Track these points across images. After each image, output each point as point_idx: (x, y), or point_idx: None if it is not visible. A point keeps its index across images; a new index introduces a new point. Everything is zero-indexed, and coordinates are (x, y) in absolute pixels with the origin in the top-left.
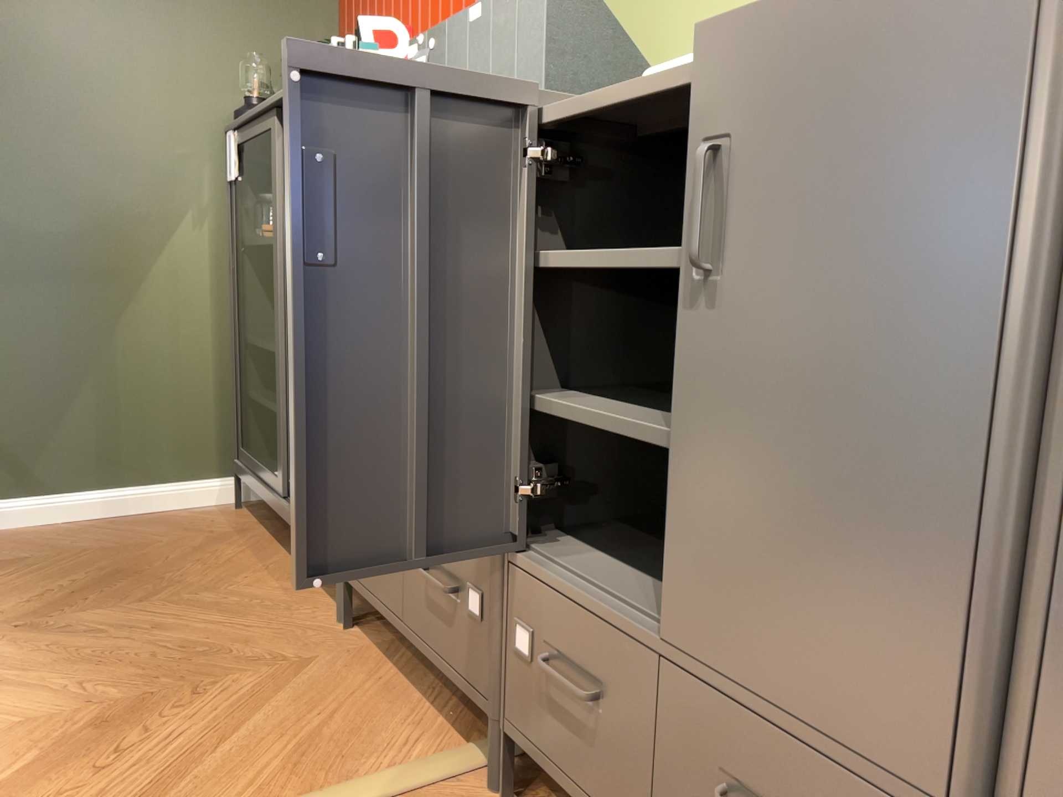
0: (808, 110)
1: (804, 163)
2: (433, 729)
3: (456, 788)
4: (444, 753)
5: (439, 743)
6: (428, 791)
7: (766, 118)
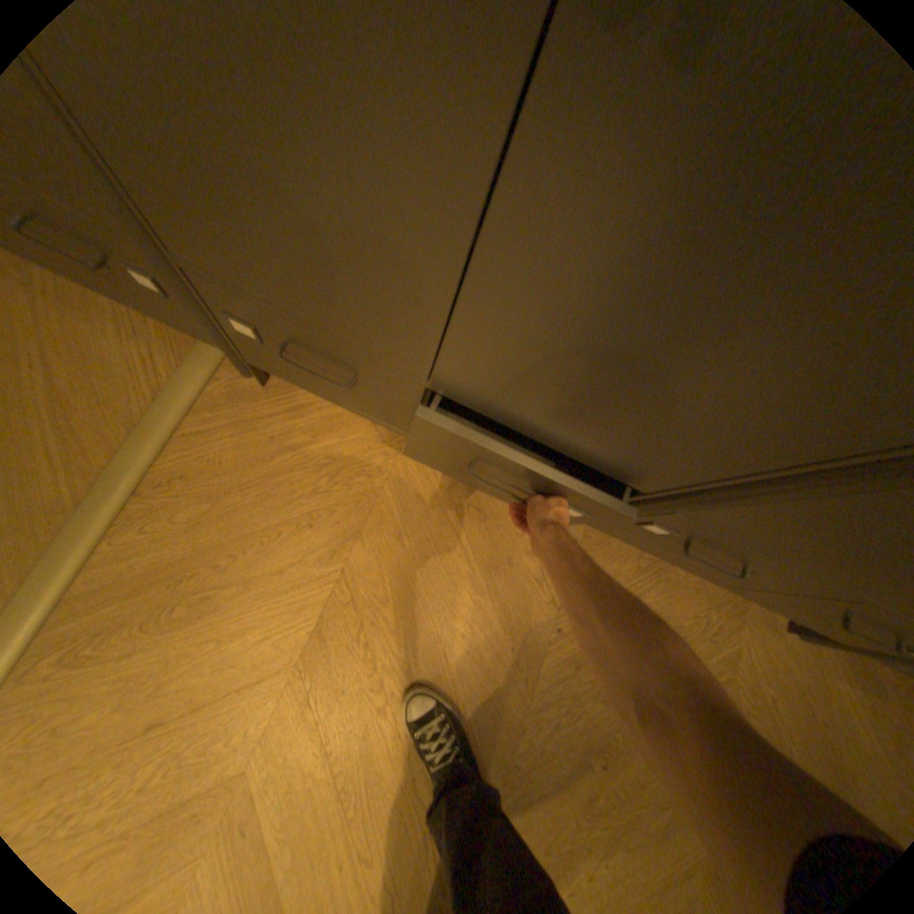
0: None
1: None
2: (151, 333)
3: (219, 385)
4: (183, 358)
5: (168, 346)
6: (202, 400)
7: None
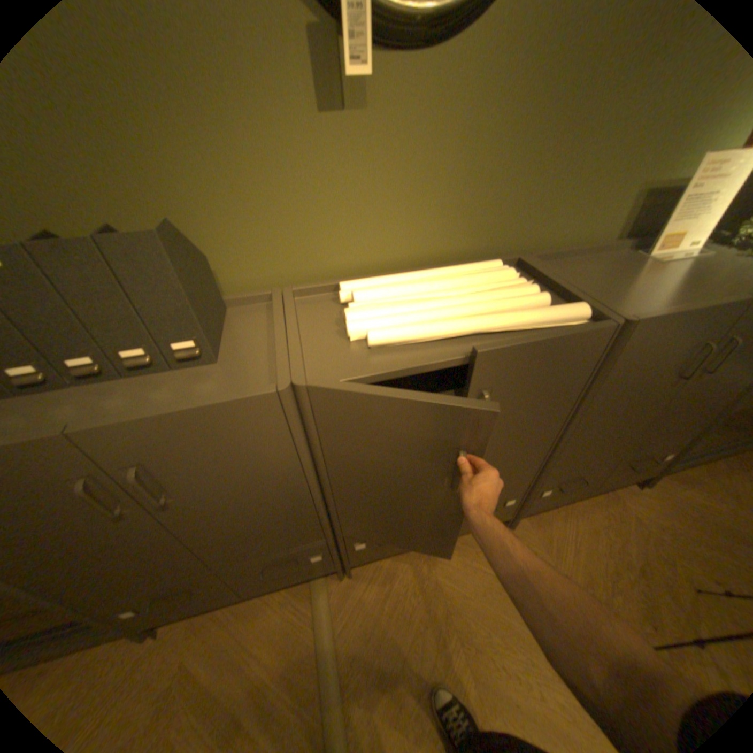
0: (530, 376)
1: (524, 390)
2: (288, 596)
3: (334, 594)
4: (311, 594)
5: (299, 595)
6: (333, 608)
7: (511, 380)
